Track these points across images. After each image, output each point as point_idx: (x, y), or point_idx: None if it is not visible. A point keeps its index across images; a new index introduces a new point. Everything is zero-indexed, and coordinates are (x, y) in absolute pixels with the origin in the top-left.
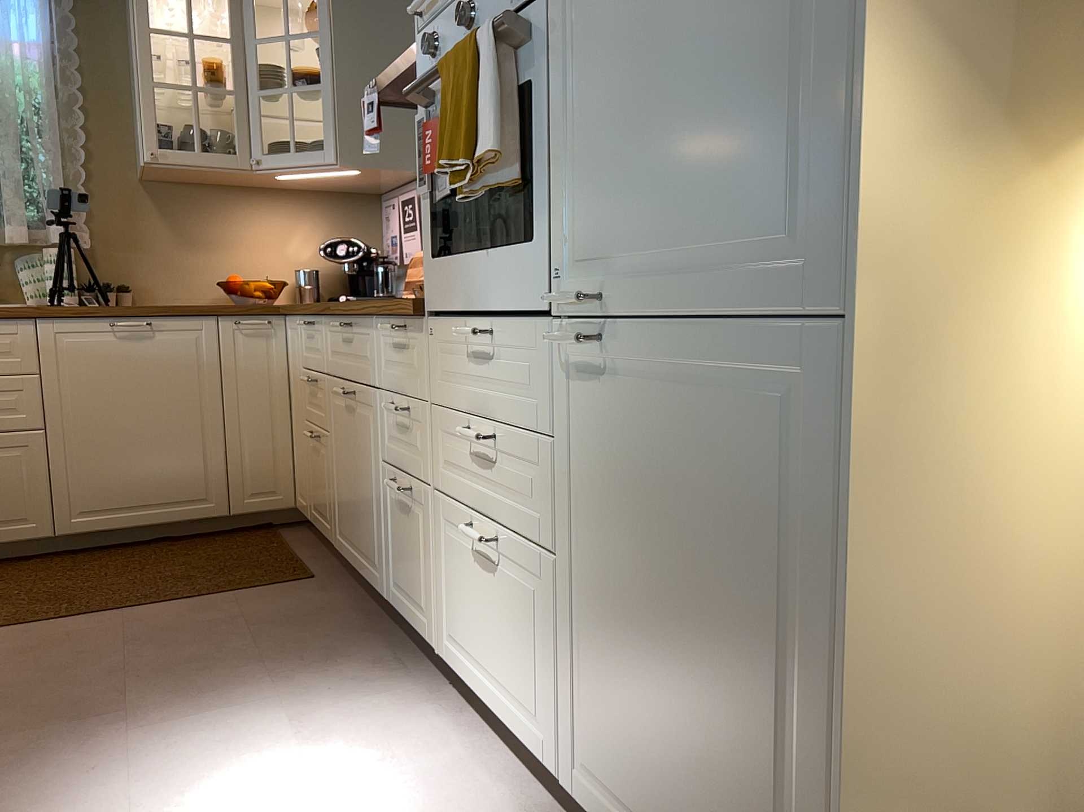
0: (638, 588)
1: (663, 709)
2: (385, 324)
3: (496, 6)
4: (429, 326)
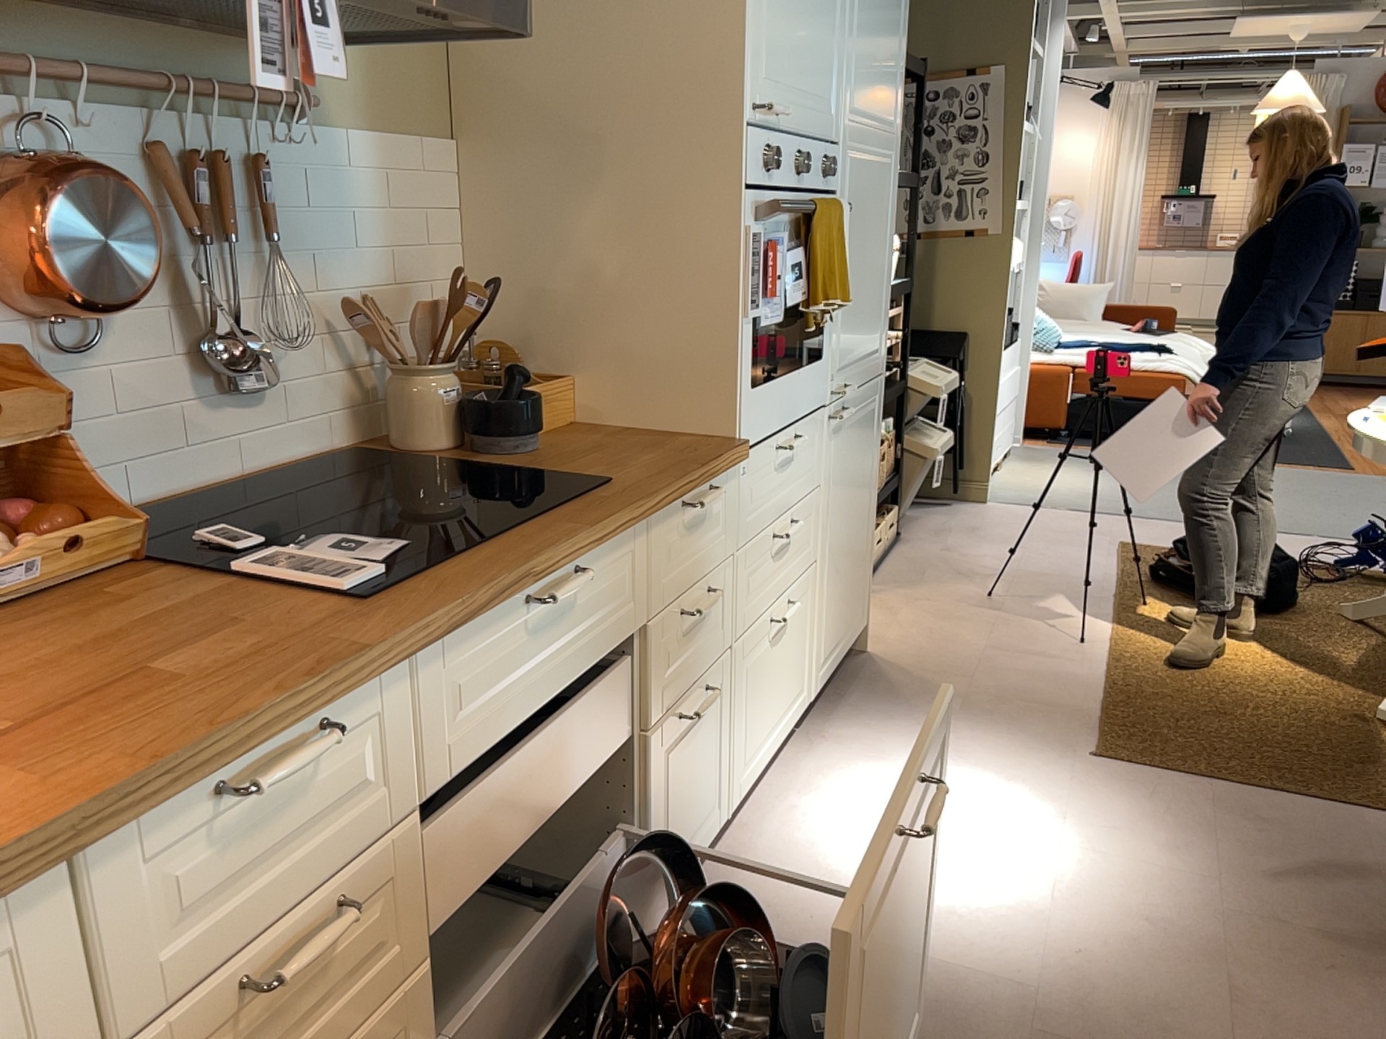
0: (843, 526)
1: (846, 571)
2: (702, 498)
3: (813, 174)
4: (735, 467)
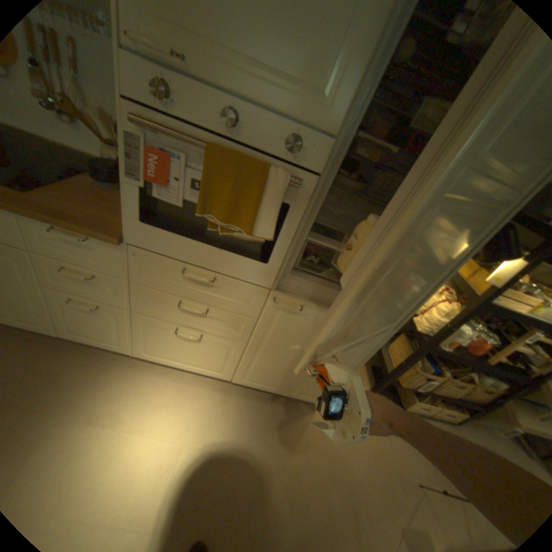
0: (289, 354)
1: (289, 371)
2: (57, 232)
3: (262, 136)
4: (125, 248)
